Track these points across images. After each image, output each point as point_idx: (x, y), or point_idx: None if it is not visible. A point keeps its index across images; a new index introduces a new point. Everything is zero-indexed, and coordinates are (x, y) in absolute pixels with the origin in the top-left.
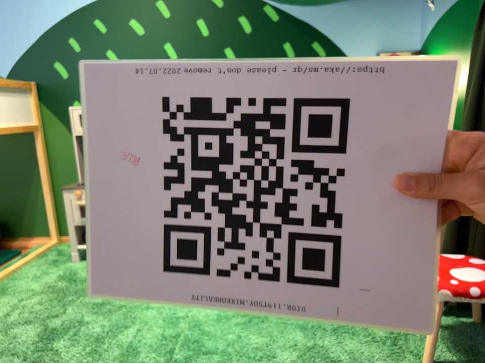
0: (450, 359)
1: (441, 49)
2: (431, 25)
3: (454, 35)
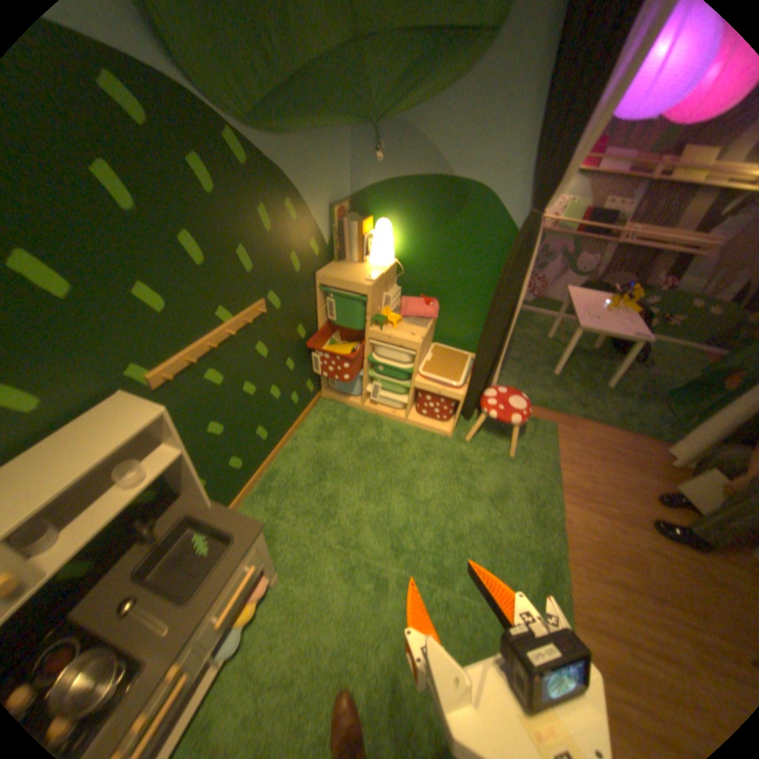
0: (504, 443)
1: (396, 213)
2: (375, 179)
3: (422, 208)
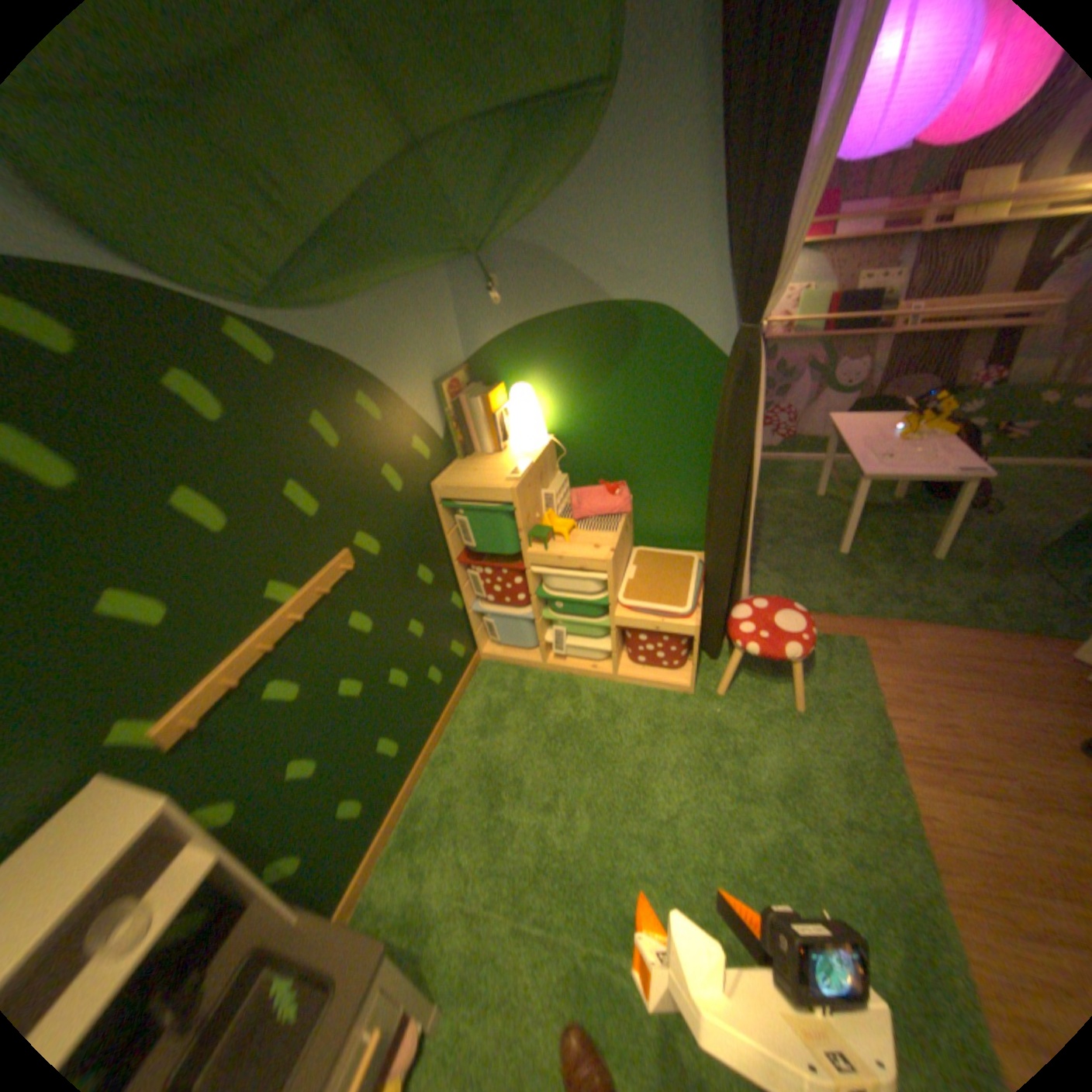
0: (784, 688)
1: (538, 371)
2: (497, 330)
3: (574, 355)
